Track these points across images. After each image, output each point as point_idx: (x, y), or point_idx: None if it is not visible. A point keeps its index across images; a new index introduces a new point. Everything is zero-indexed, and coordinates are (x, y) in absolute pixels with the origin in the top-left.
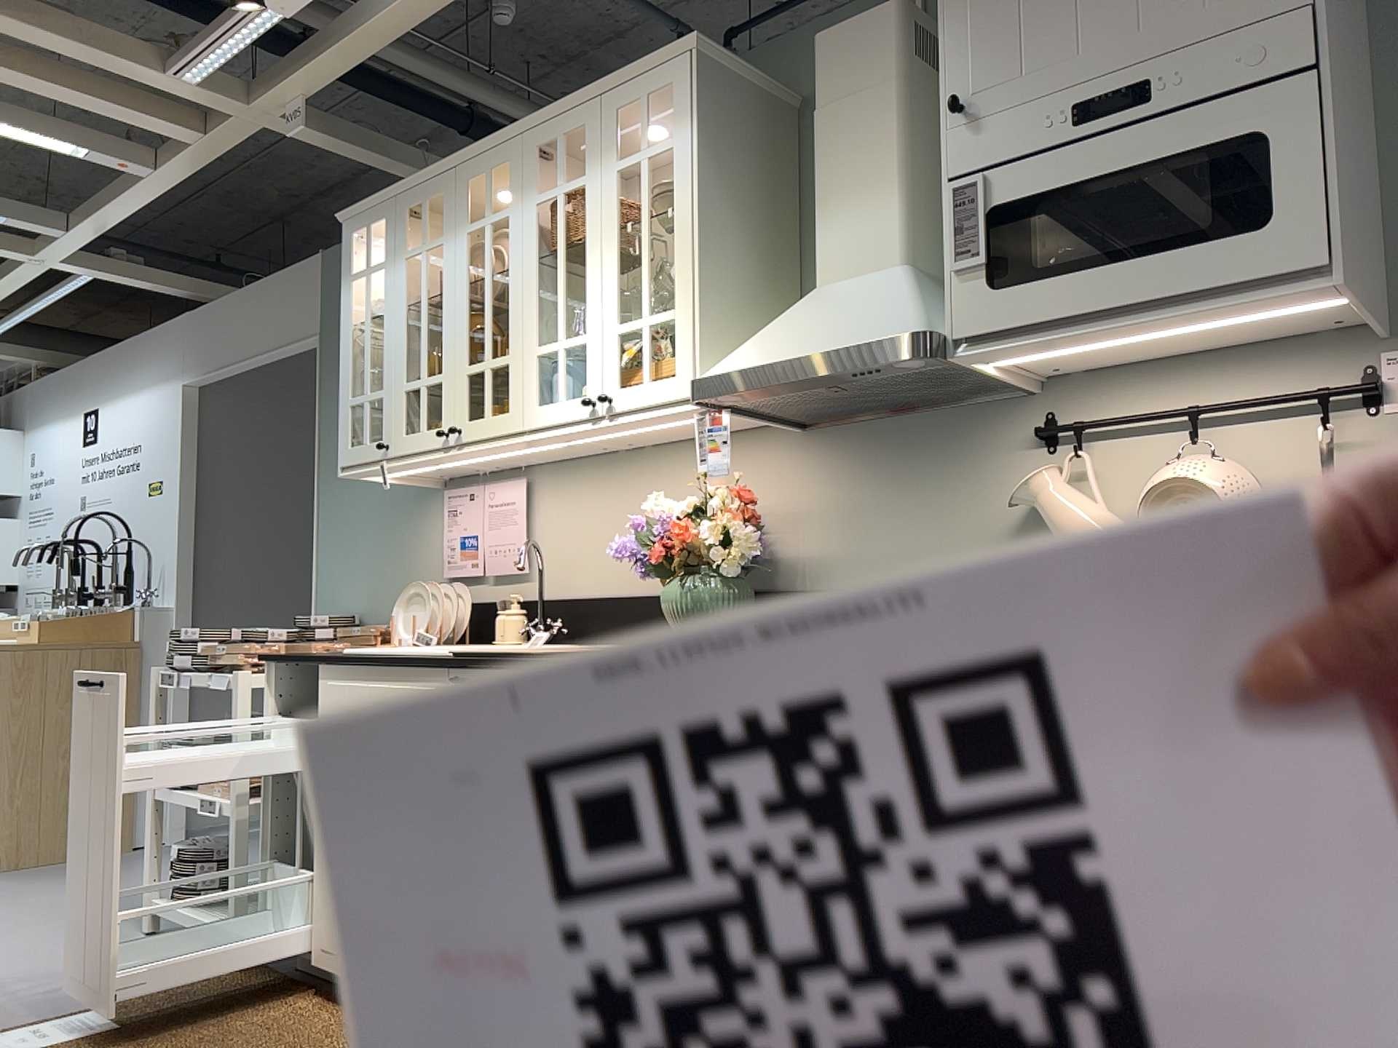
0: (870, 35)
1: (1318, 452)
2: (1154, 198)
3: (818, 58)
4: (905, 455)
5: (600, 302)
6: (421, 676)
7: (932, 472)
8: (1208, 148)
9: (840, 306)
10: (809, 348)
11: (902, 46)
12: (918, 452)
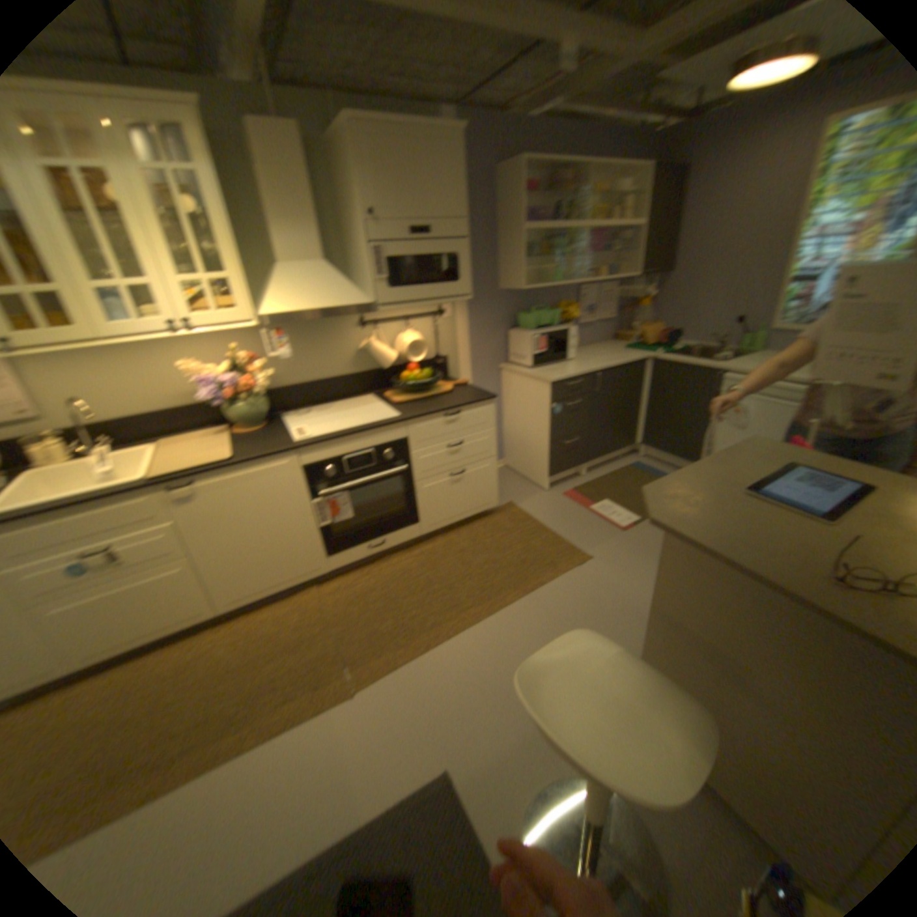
0: (282, 136)
1: (432, 330)
2: (429, 267)
3: (250, 134)
4: (305, 332)
5: (151, 262)
6: (124, 500)
7: (318, 339)
8: (444, 256)
9: (310, 282)
10: (320, 306)
11: (299, 150)
12: (311, 332)
